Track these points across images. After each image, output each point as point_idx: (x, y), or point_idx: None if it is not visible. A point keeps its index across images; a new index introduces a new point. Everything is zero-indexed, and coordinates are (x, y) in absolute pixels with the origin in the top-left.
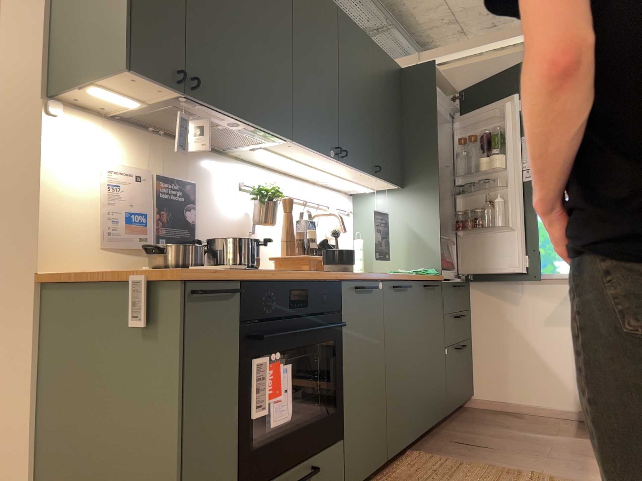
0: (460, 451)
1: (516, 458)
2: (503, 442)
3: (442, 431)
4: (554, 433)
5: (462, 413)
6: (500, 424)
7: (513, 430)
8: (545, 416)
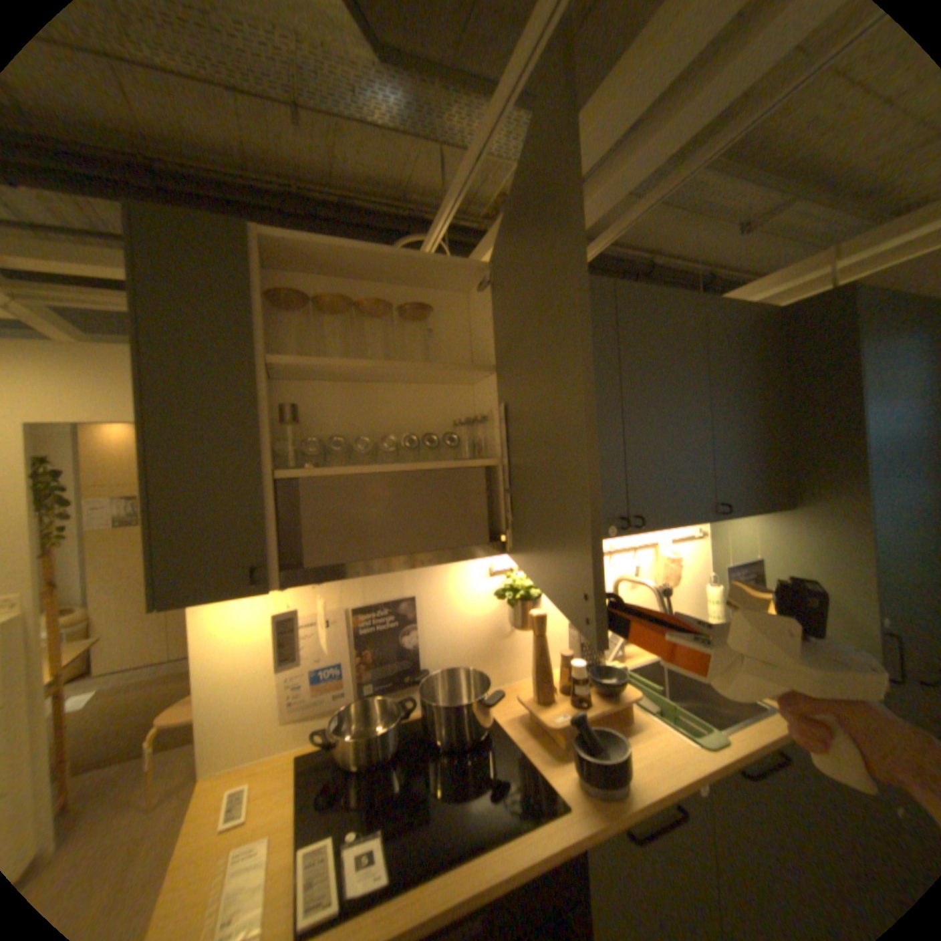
0: None
1: None
2: None
3: None
4: None
5: None
6: None
7: None
8: None
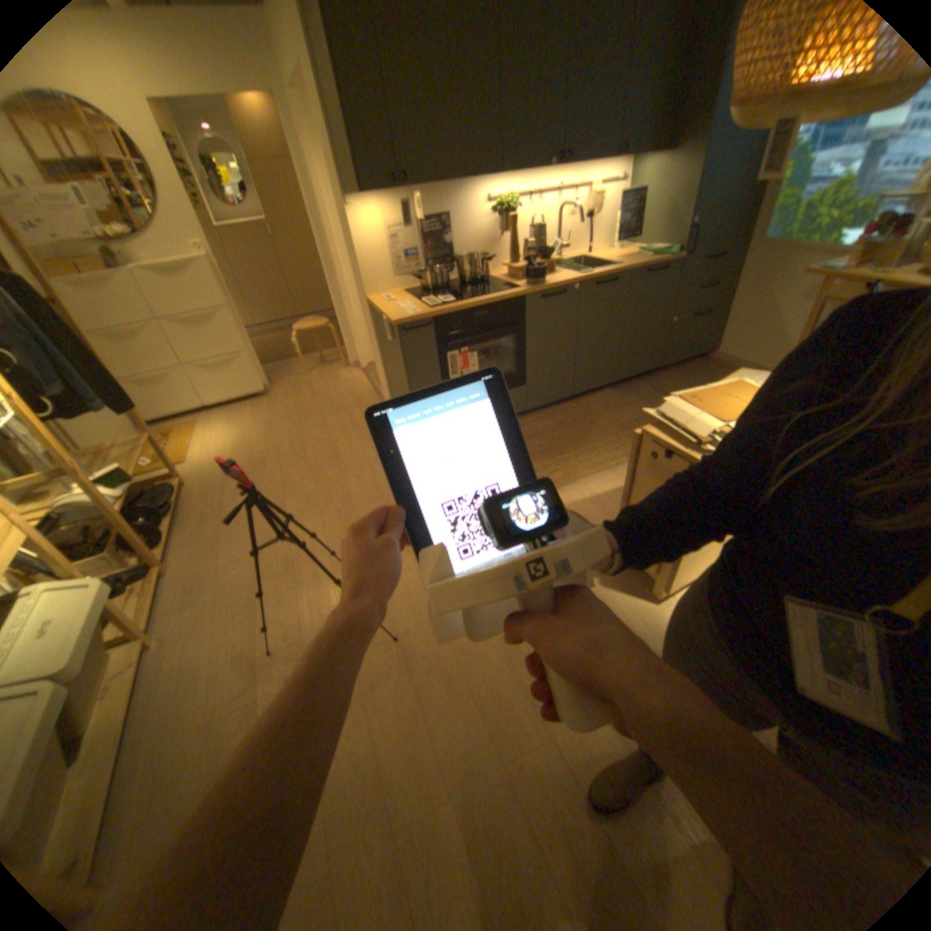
0: (642, 396)
1: None
2: None
3: (653, 377)
4: None
5: (695, 363)
6: (708, 379)
7: None
8: None
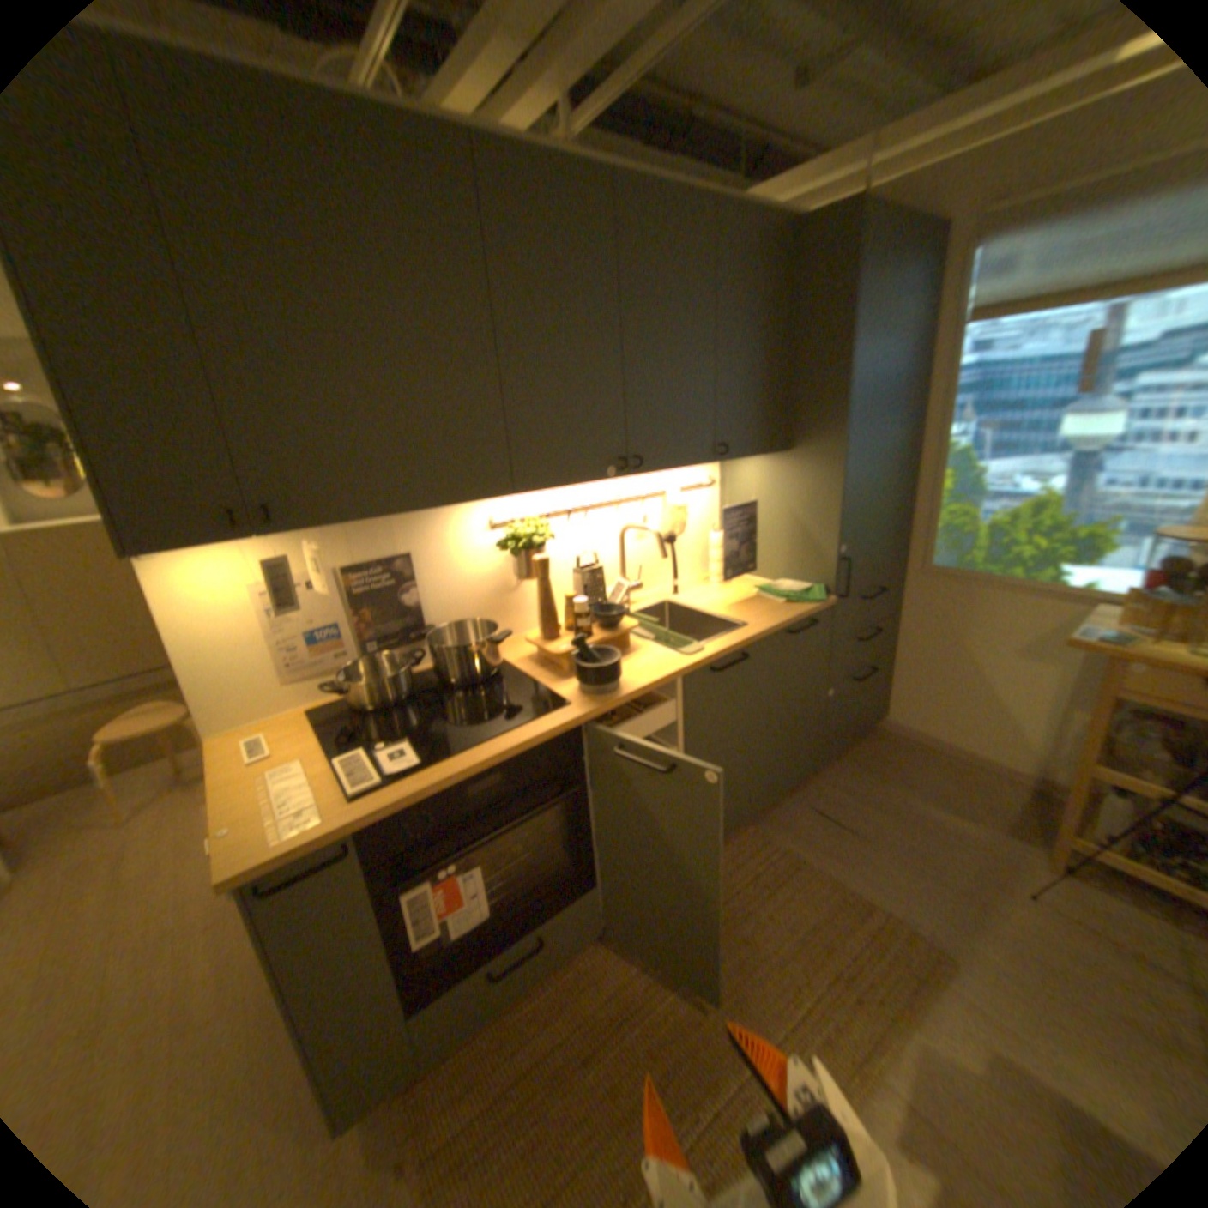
0: (813, 837)
1: (885, 871)
2: (886, 826)
3: (812, 782)
4: (977, 818)
5: (861, 742)
6: (902, 781)
7: (915, 798)
8: (983, 772)
